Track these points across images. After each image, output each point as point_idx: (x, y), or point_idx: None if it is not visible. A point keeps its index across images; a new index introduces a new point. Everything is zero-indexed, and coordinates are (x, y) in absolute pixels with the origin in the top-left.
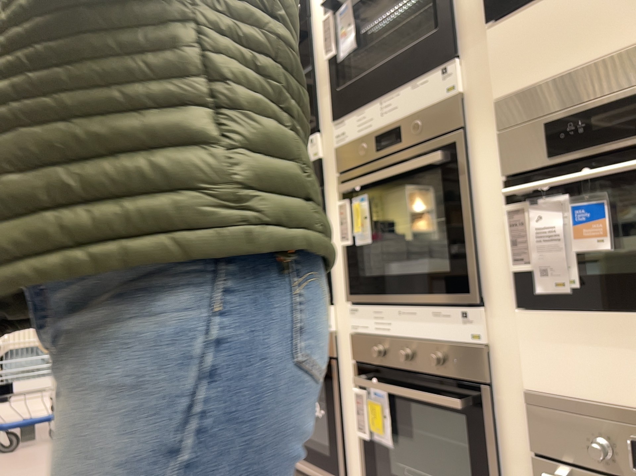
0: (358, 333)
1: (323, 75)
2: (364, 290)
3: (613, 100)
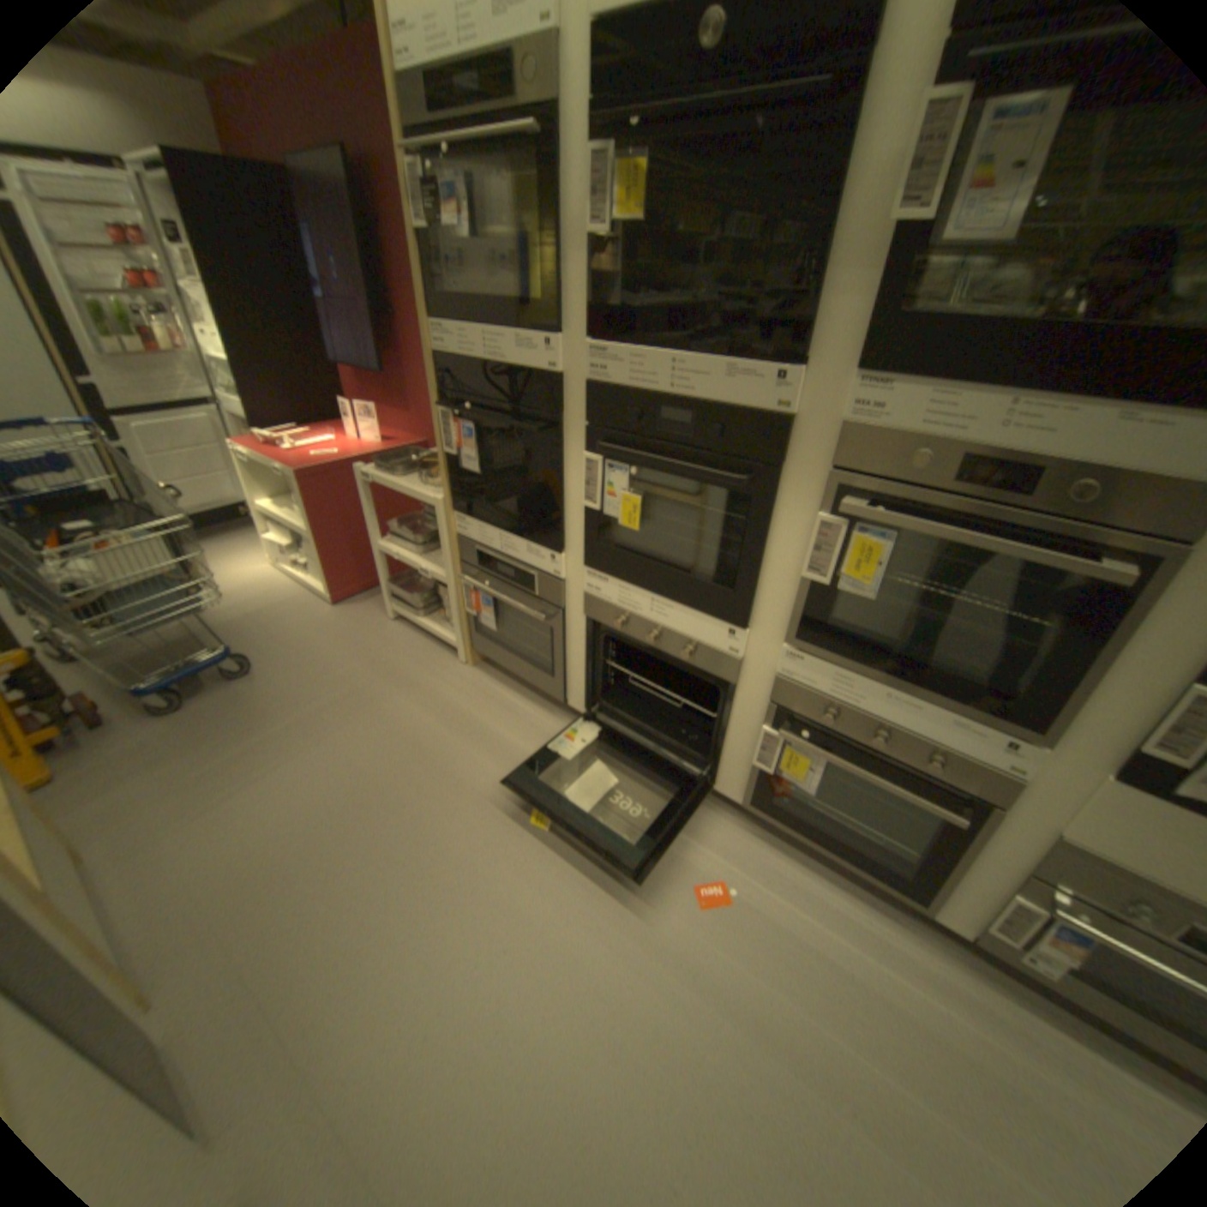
0: (794, 682)
1: (863, 247)
2: (828, 646)
3: None
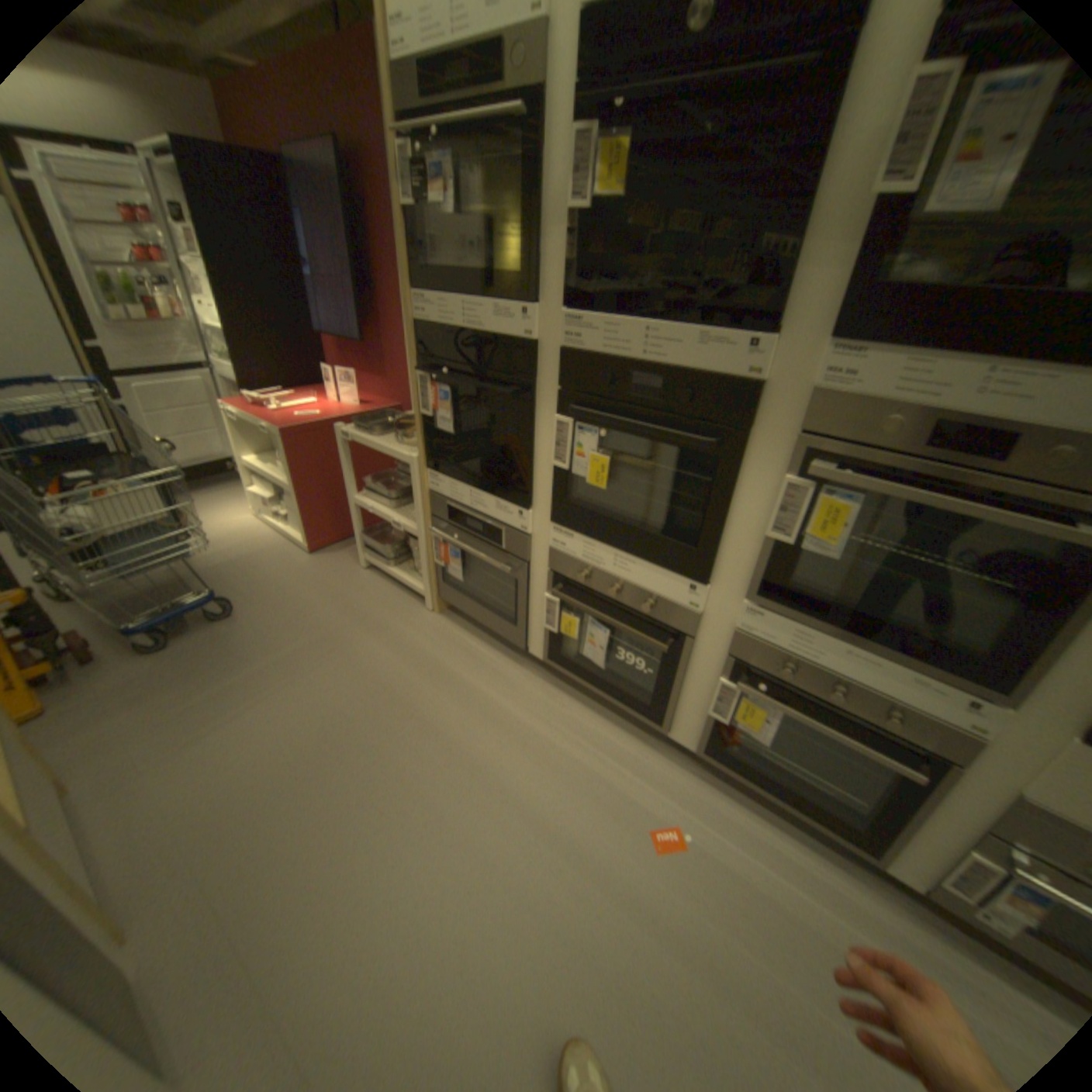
0: (752, 636)
1: (840, 219)
2: (788, 602)
3: None
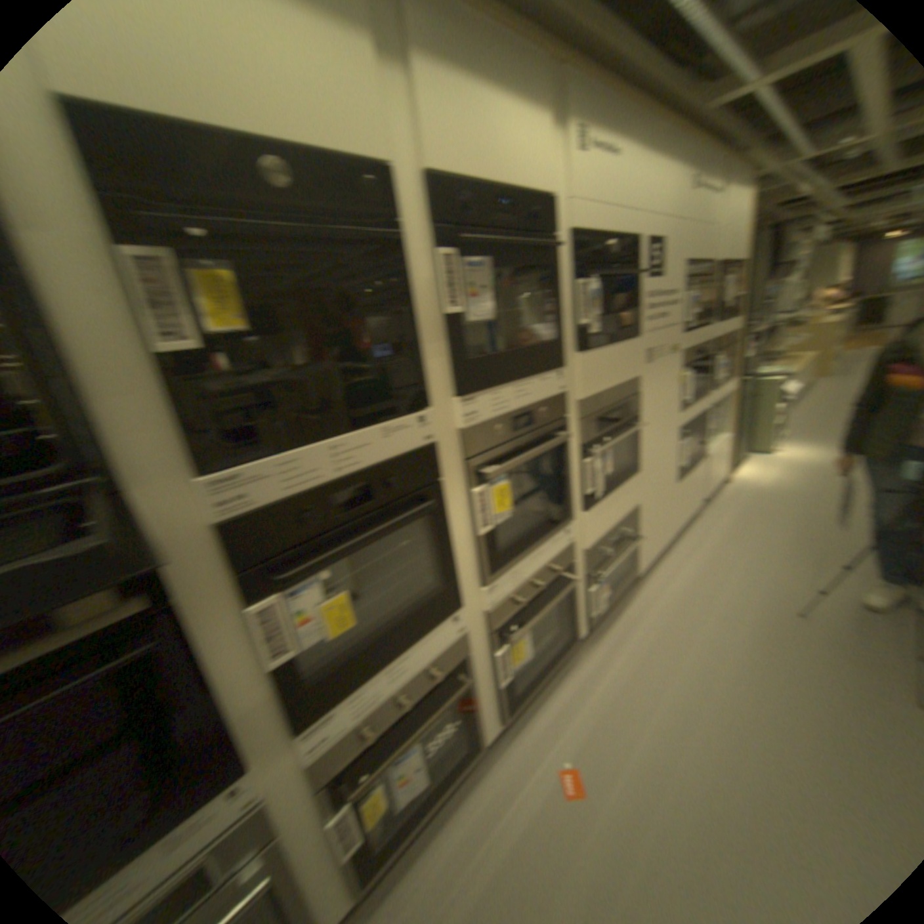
0: (497, 606)
1: (434, 330)
2: (503, 564)
3: (607, 409)
